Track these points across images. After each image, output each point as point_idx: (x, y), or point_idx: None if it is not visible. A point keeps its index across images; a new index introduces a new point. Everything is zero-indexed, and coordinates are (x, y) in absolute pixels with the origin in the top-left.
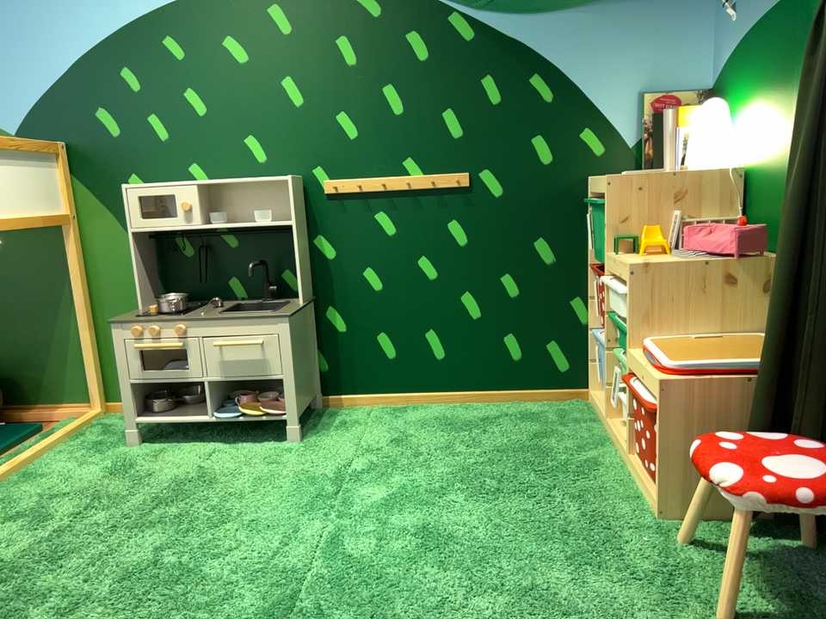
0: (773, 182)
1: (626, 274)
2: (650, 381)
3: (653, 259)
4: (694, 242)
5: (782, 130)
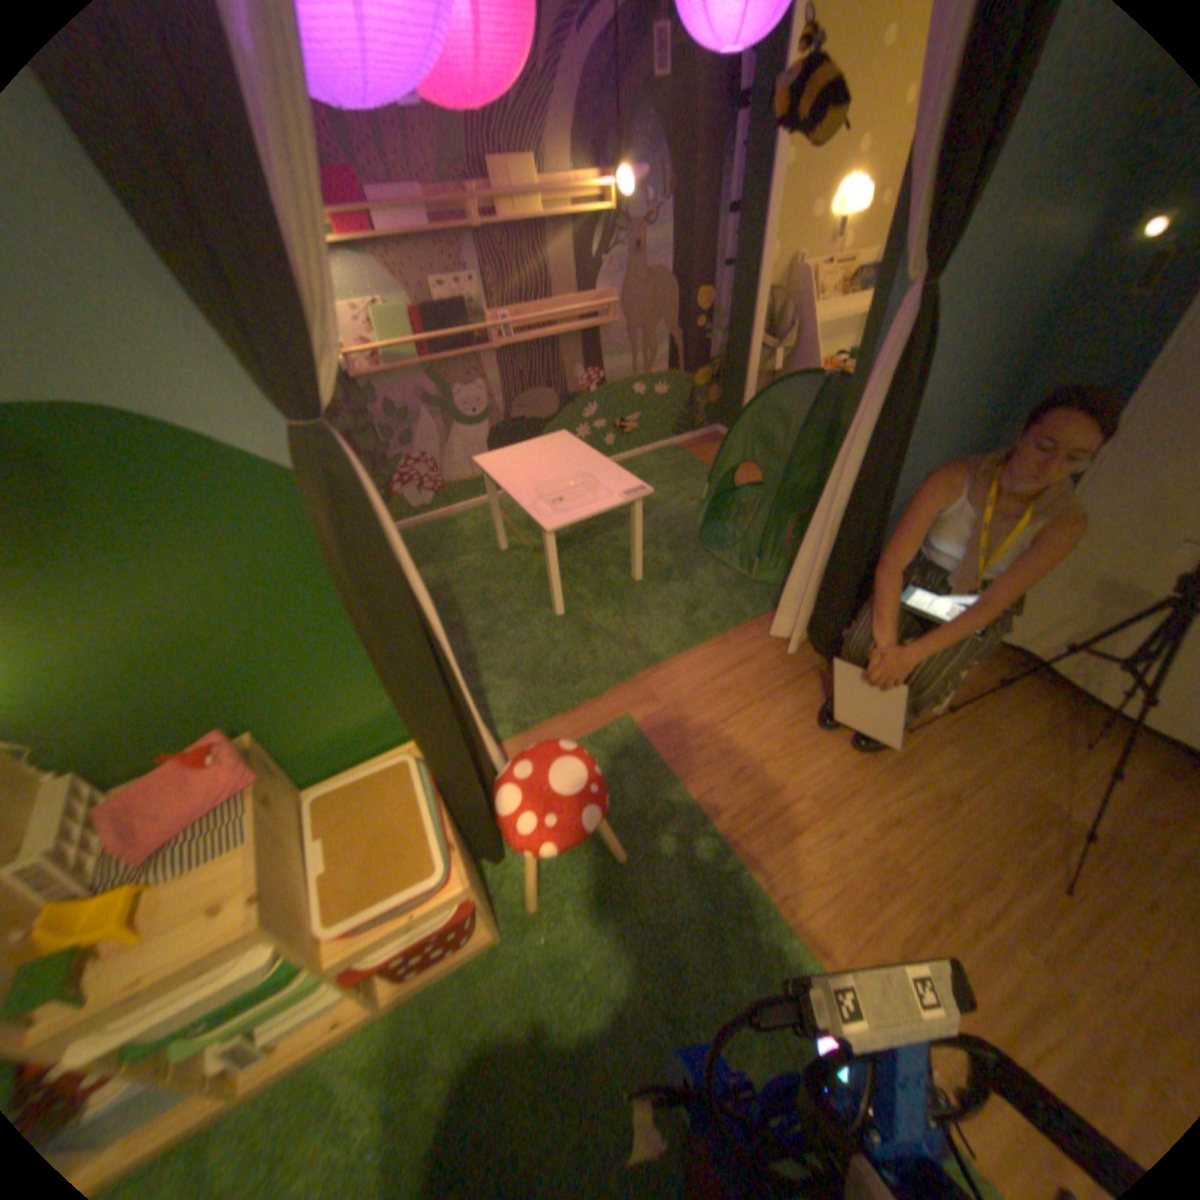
0: (120, 690)
1: (246, 940)
2: (430, 911)
3: (190, 900)
4: (158, 832)
5: (88, 626)
